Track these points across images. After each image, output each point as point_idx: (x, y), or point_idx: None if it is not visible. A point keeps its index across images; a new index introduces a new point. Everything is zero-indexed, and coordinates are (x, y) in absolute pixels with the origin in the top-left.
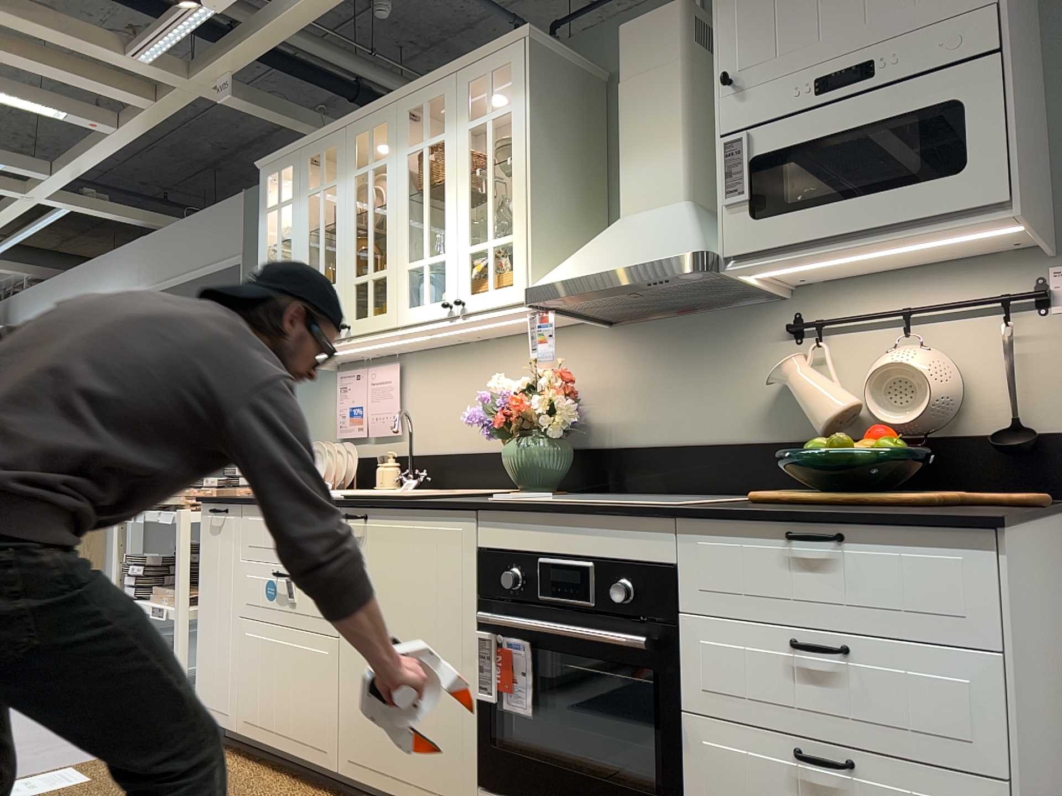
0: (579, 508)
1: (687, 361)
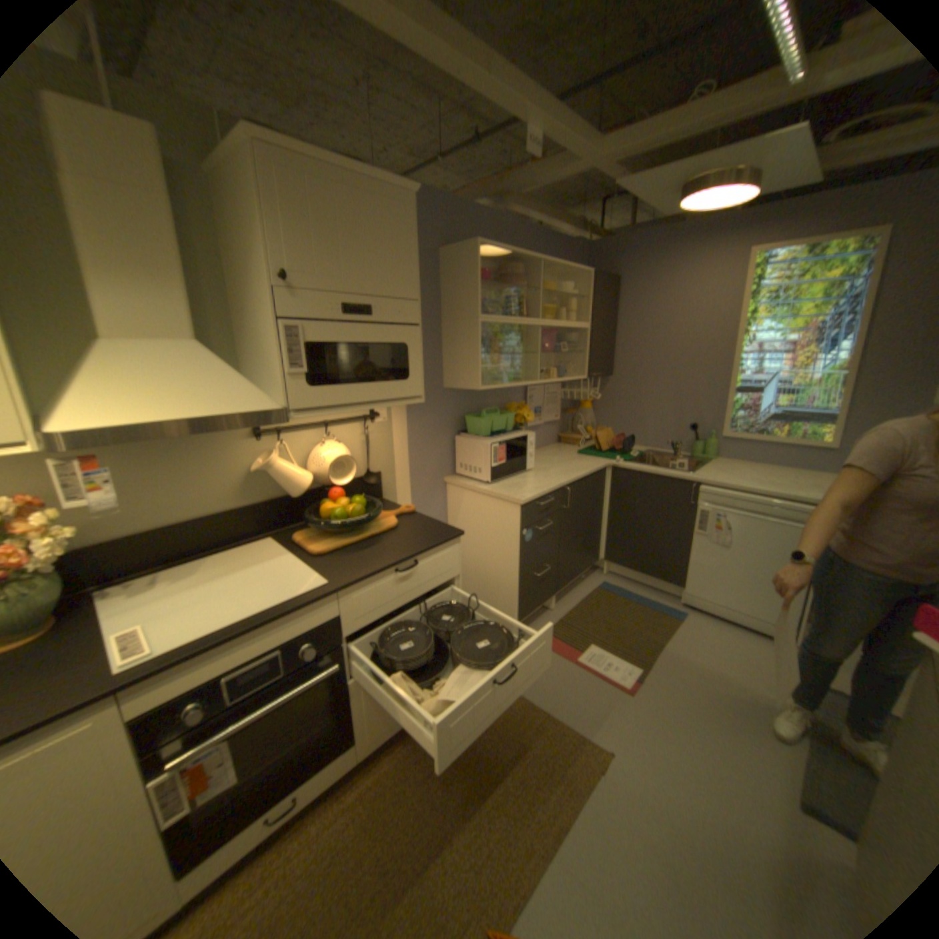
0: (264, 623)
1: (160, 459)
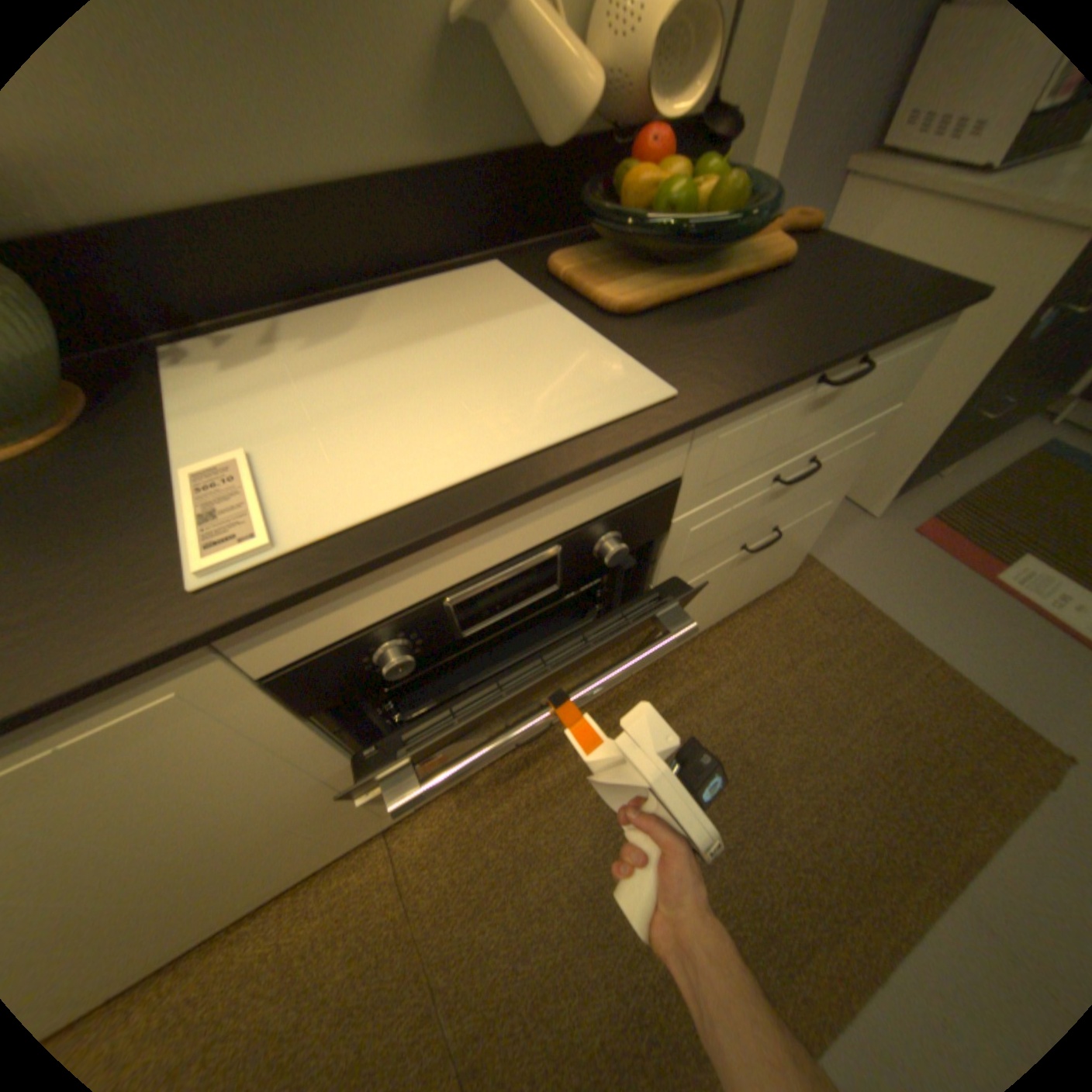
0: (539, 489)
1: None
